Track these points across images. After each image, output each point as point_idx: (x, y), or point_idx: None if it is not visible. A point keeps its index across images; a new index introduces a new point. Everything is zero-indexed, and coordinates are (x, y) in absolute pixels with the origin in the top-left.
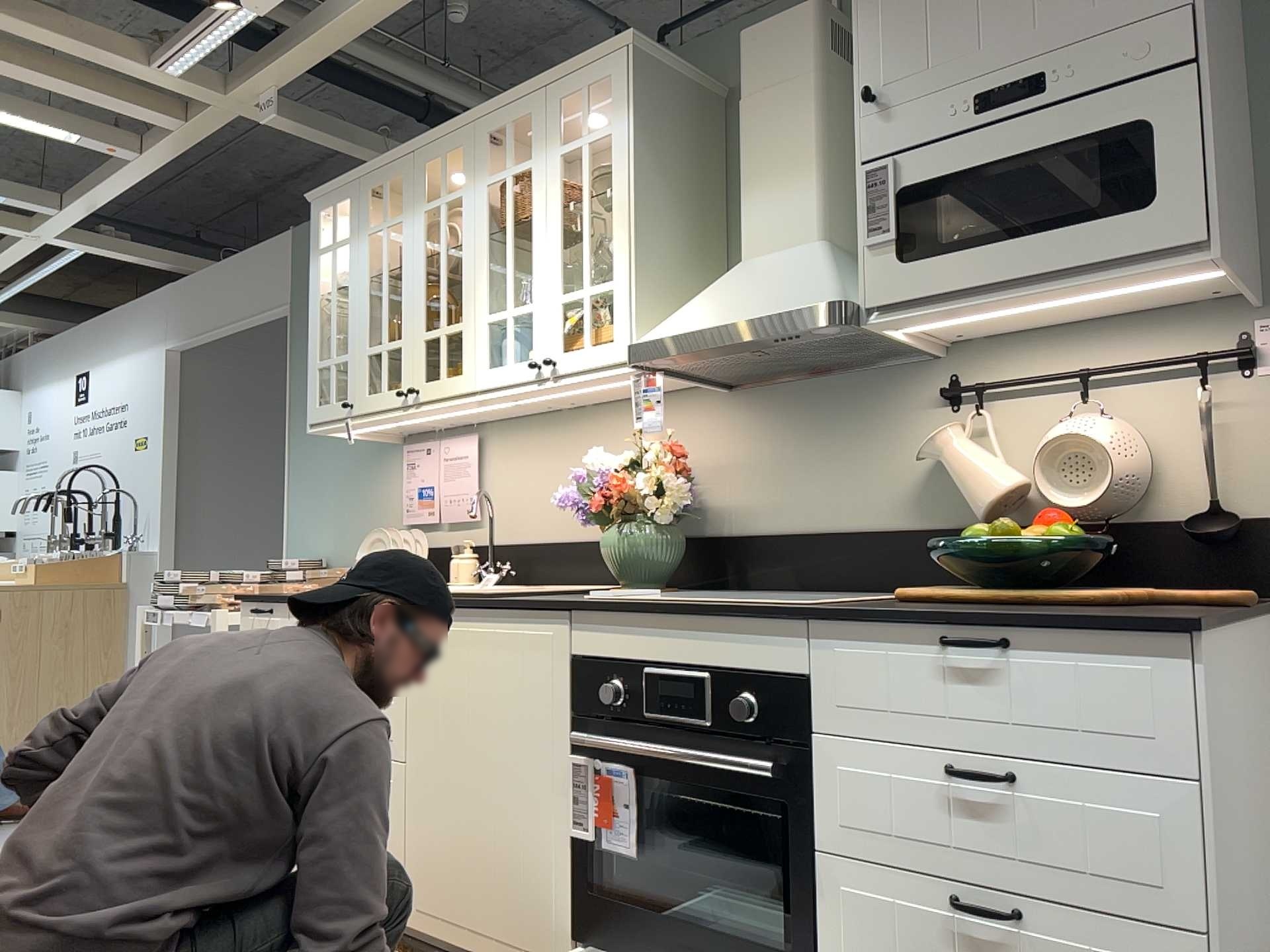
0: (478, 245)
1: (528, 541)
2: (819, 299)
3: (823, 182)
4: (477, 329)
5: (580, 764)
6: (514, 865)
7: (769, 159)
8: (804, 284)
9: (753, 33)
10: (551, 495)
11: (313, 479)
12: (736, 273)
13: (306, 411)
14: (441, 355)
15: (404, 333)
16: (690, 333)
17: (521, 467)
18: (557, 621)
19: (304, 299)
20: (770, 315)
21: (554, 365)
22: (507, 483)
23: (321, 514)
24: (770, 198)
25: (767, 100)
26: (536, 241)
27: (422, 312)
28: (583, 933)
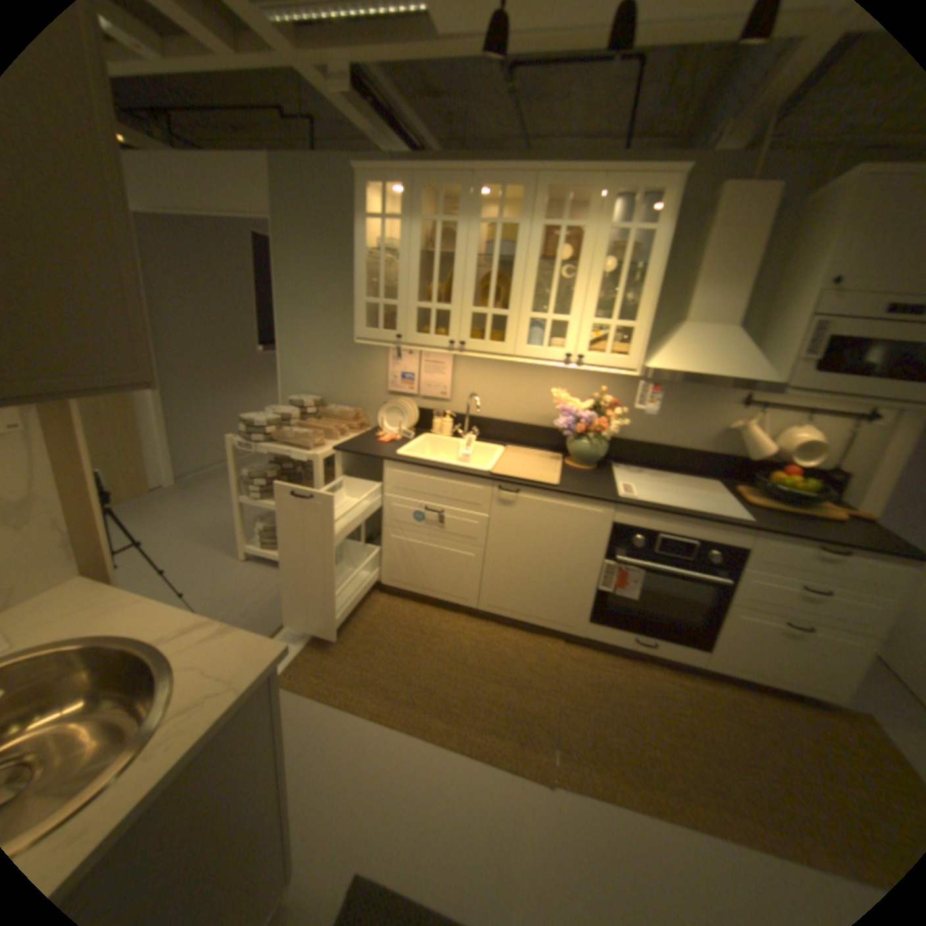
0: (528, 264)
1: (483, 416)
2: (772, 378)
3: (750, 295)
4: (521, 320)
5: (610, 564)
6: (558, 595)
7: (725, 270)
8: (753, 361)
9: (739, 185)
10: (502, 396)
11: (301, 346)
12: (693, 332)
13: (291, 299)
14: (487, 327)
15: (454, 303)
16: (693, 374)
17: (482, 377)
18: (608, 507)
19: (282, 215)
20: (745, 380)
21: (581, 359)
22: (471, 384)
23: (311, 369)
24: (718, 293)
25: (735, 234)
26: (580, 279)
27: (472, 294)
28: (596, 620)
